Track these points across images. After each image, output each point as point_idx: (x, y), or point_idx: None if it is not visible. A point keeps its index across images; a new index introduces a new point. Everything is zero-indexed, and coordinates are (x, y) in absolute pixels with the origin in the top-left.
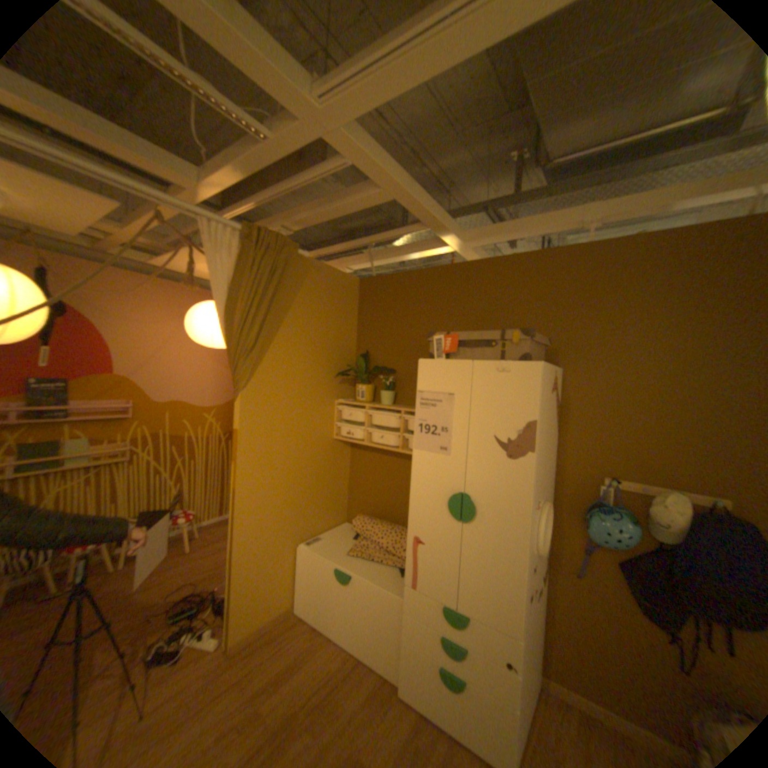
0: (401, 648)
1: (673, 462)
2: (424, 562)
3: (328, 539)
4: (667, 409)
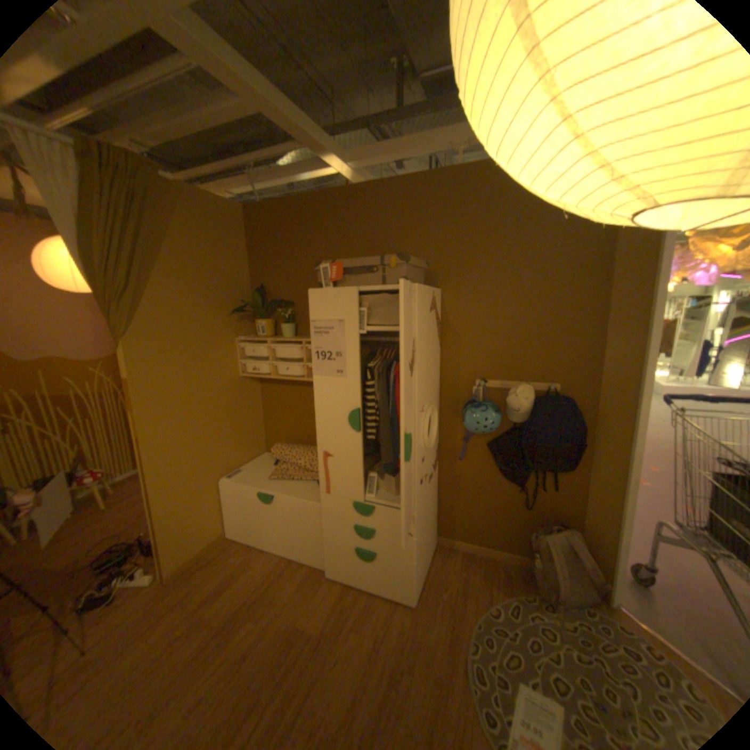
0: (323, 541)
1: (523, 360)
2: (334, 471)
3: (250, 469)
4: (519, 317)
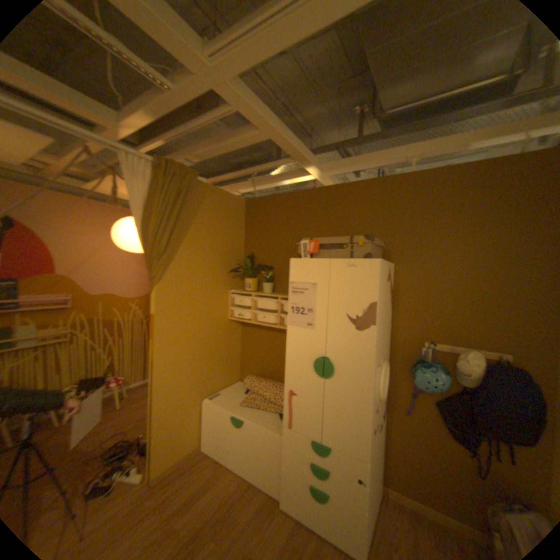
0: (281, 473)
1: (472, 329)
2: (297, 409)
3: (226, 394)
4: (467, 291)
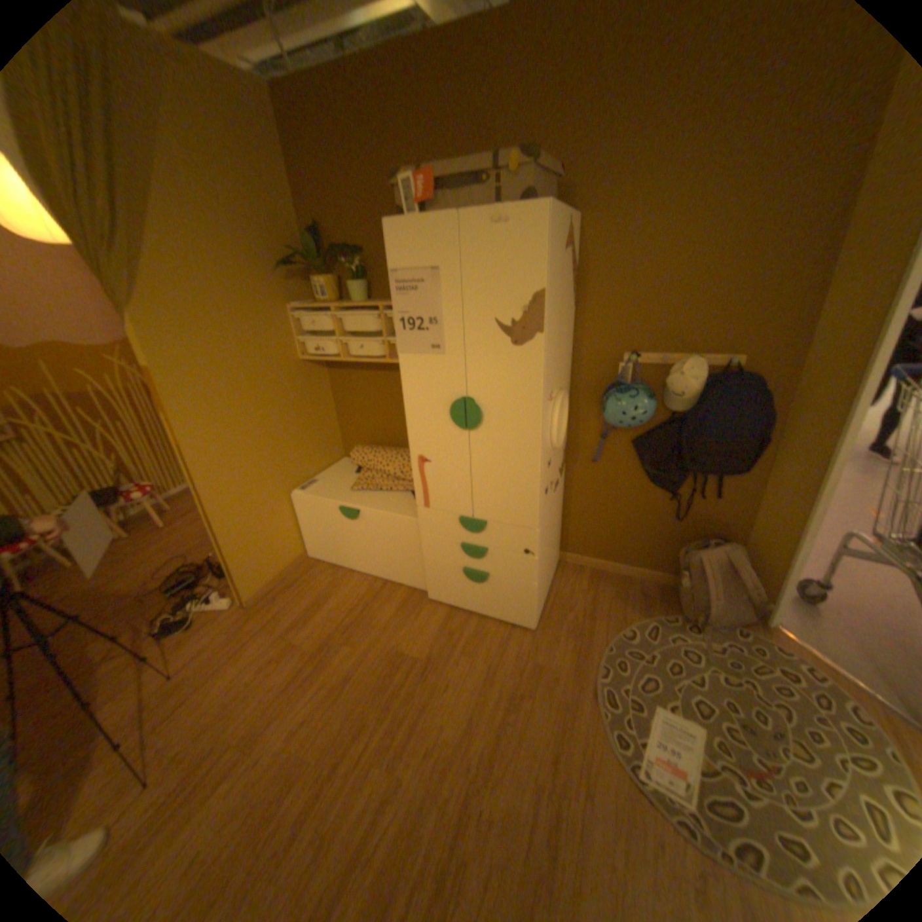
0: (423, 560)
1: (695, 321)
2: (433, 479)
3: (326, 478)
4: (698, 254)
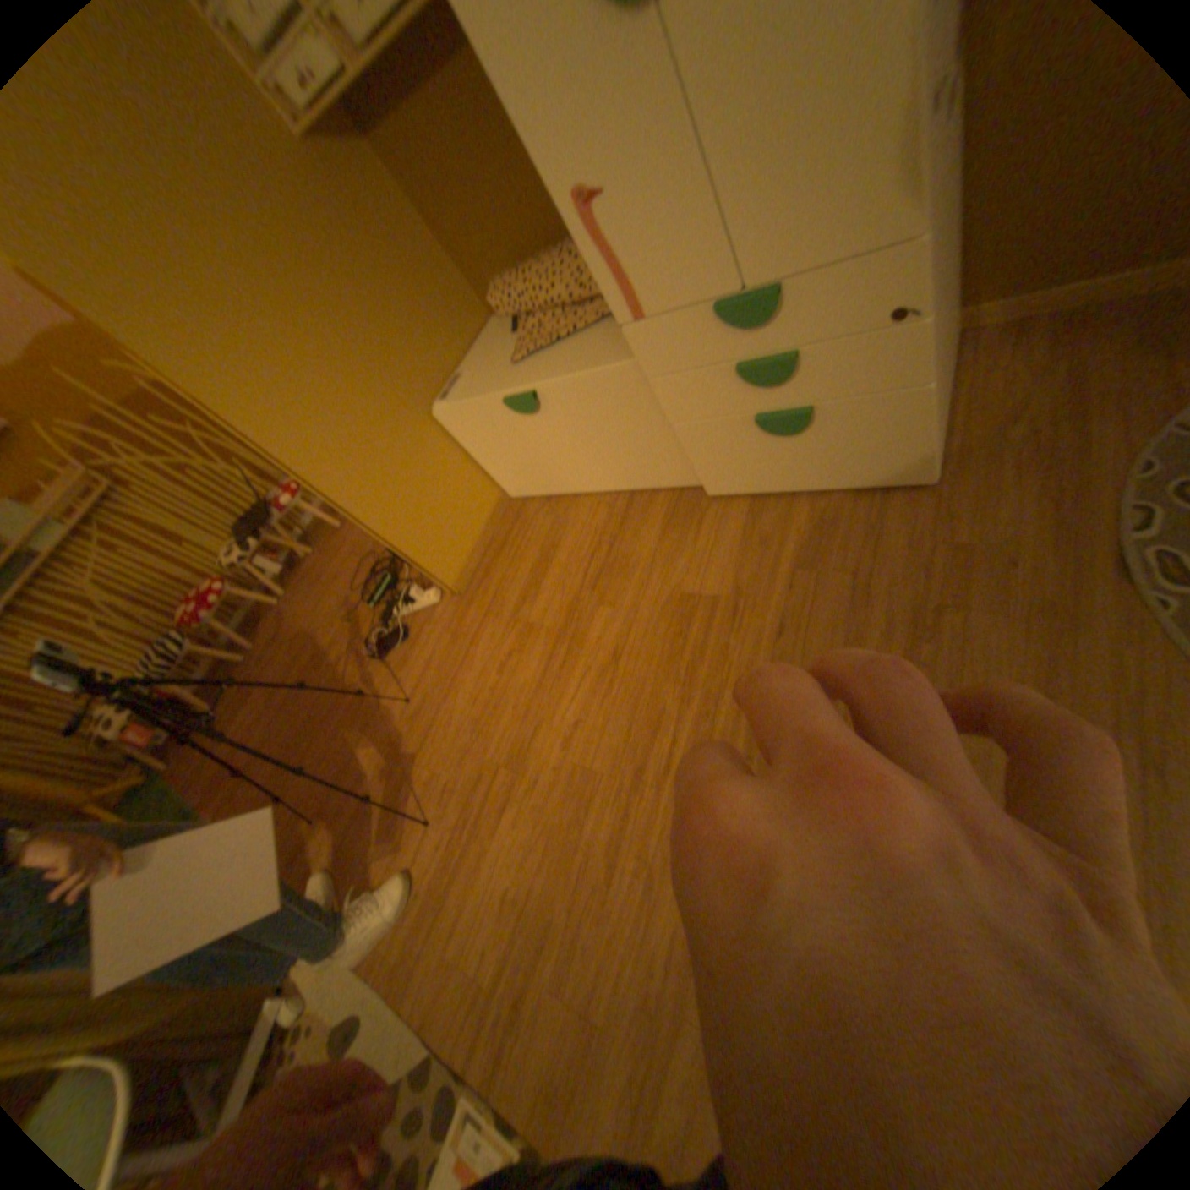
0: (676, 431)
1: None
2: (627, 234)
3: (472, 361)
4: None
